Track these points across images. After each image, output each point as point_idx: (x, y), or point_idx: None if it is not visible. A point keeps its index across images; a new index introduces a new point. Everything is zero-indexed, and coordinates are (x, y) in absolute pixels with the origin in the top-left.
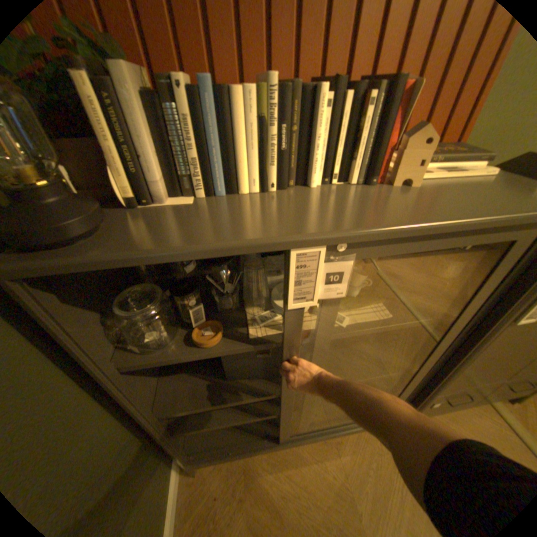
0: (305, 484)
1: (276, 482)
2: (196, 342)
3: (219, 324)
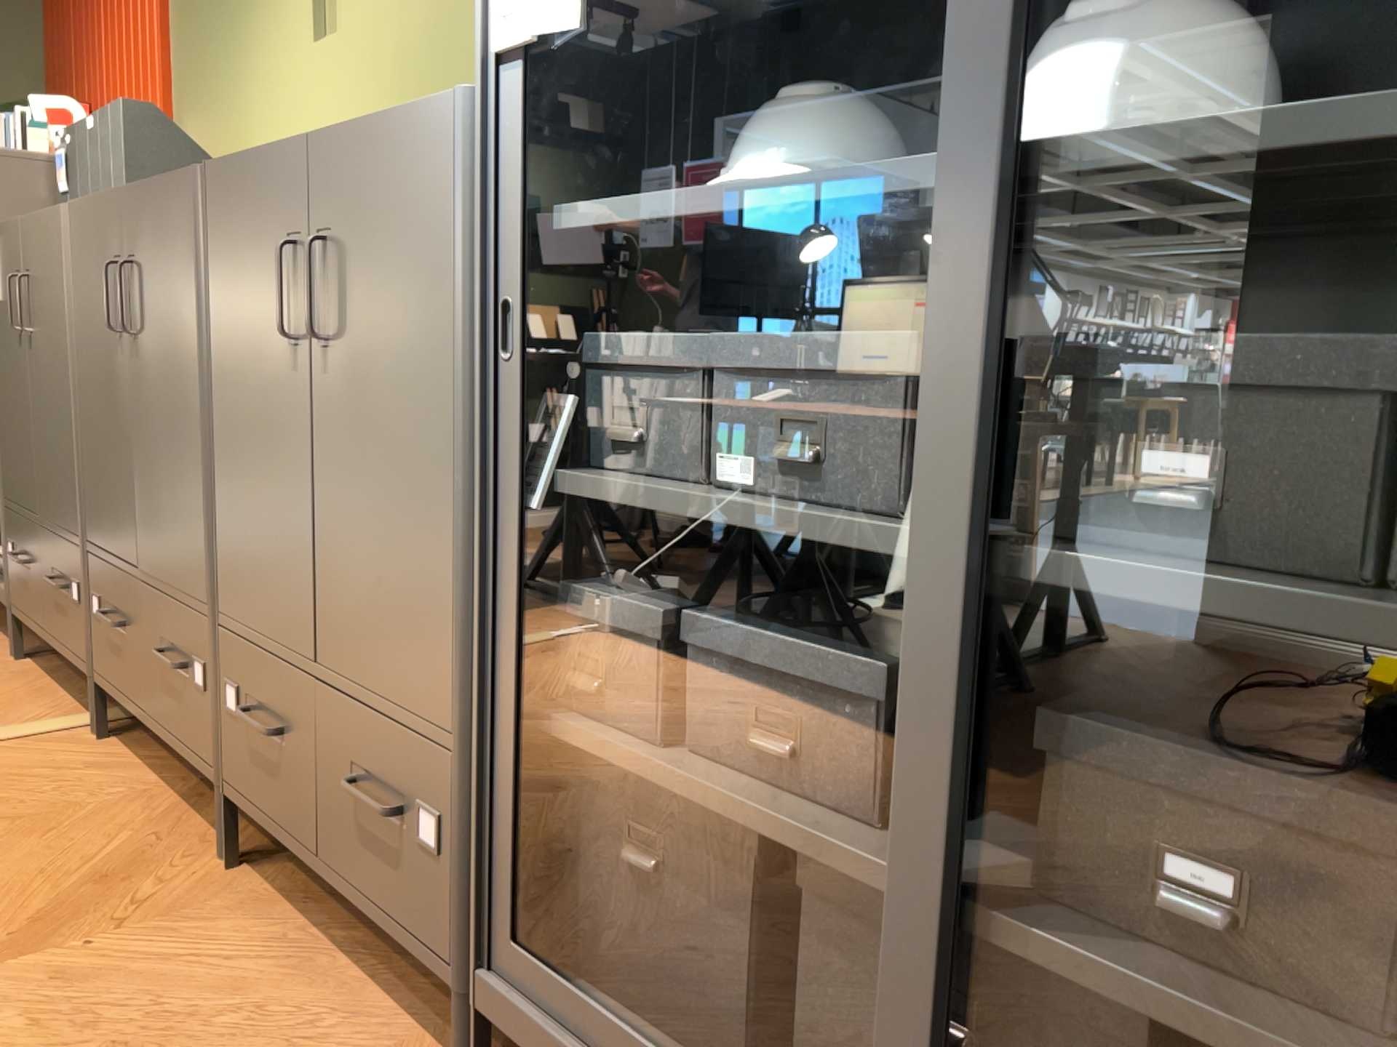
0: None
1: None
2: None
3: None
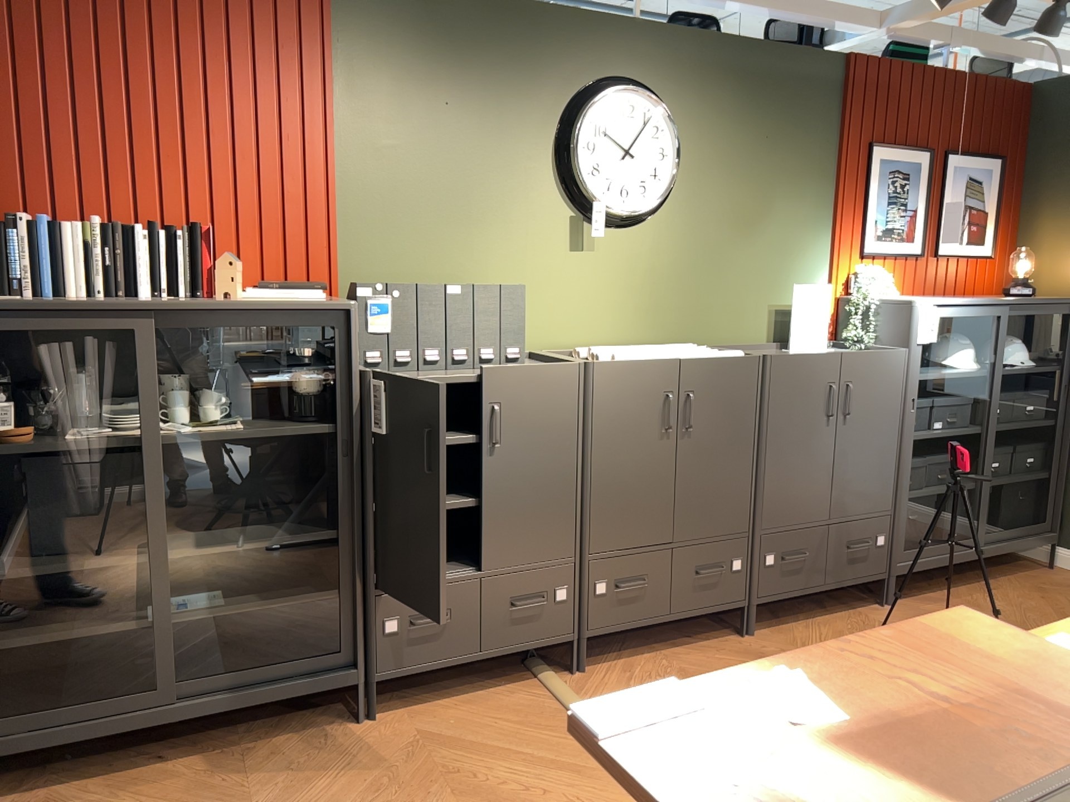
0: (164, 792)
1: (107, 798)
2: (2, 432)
3: (33, 427)
